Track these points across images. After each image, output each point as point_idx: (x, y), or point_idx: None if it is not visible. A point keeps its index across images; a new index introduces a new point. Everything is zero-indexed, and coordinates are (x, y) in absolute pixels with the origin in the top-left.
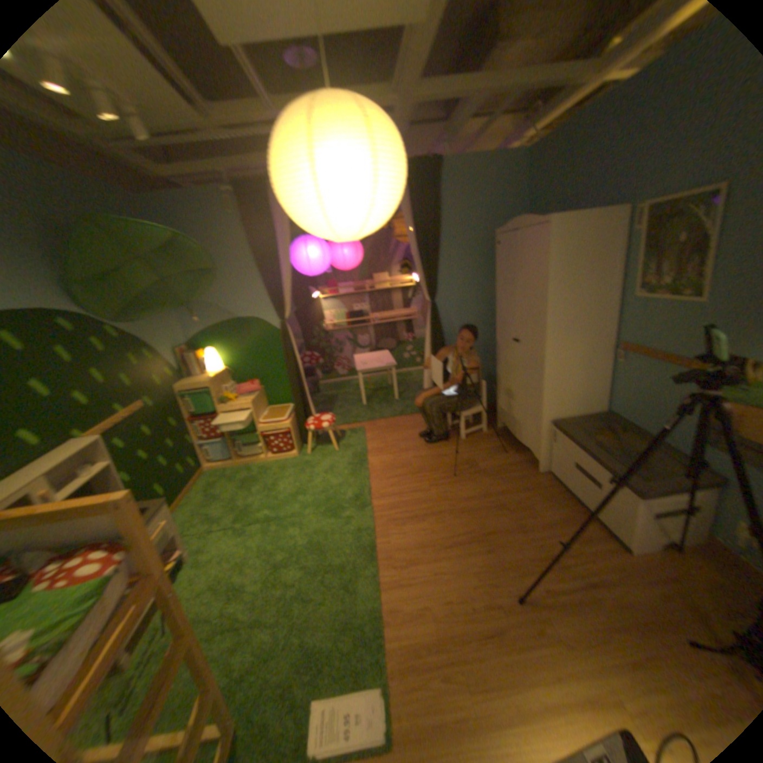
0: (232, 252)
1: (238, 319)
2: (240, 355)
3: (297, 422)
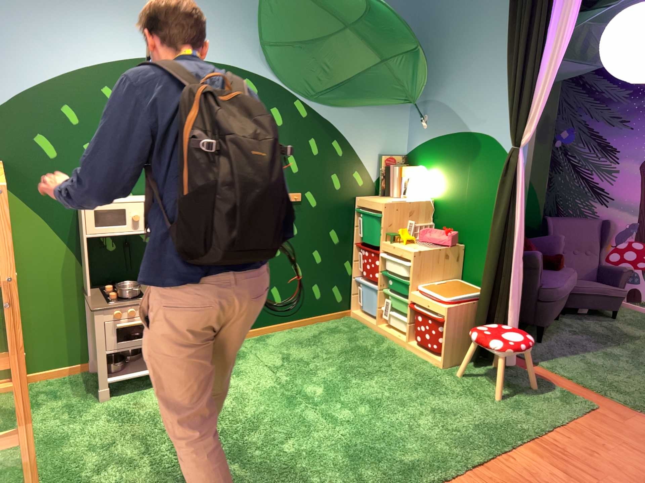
0: (489, 36)
1: (466, 136)
2: (452, 189)
3: (476, 320)
